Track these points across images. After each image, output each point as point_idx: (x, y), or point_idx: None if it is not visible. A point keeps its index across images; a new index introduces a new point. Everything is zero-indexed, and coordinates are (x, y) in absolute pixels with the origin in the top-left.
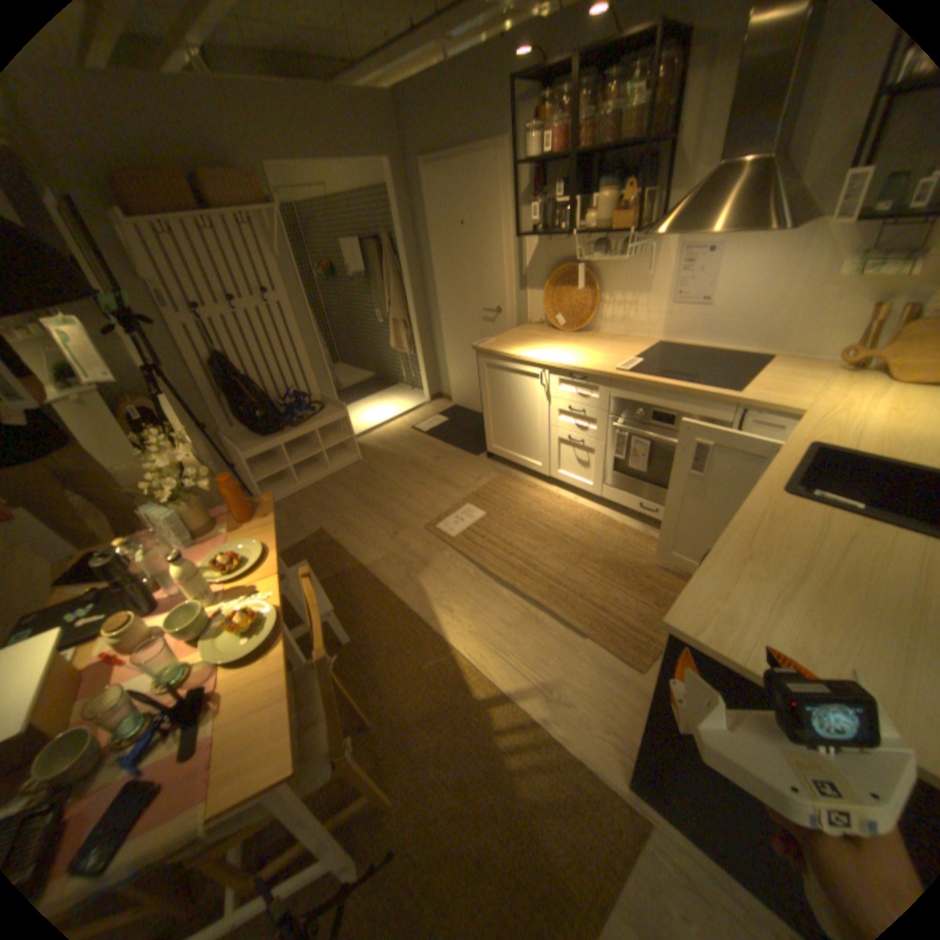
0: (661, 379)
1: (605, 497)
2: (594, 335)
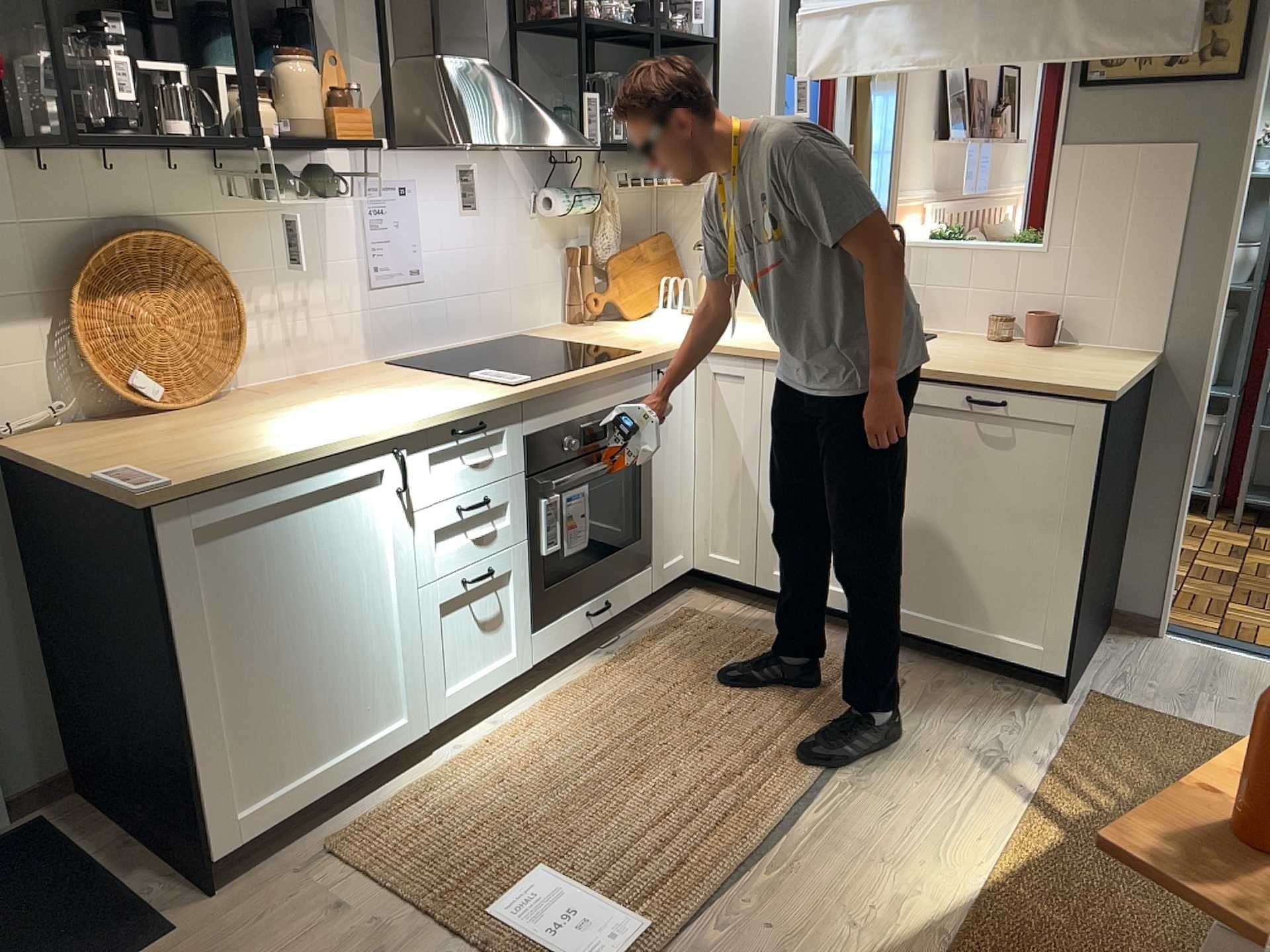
0: (574, 370)
1: (540, 659)
2: (265, 393)
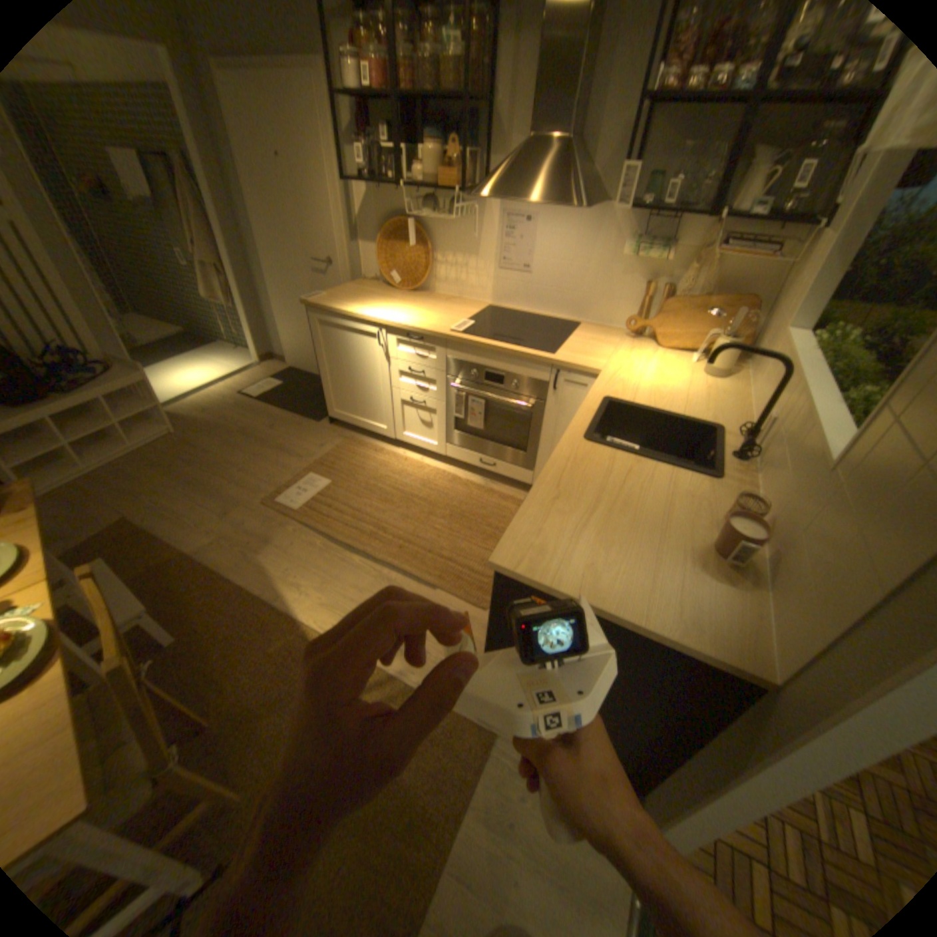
0: (490, 341)
1: (449, 455)
2: (430, 296)
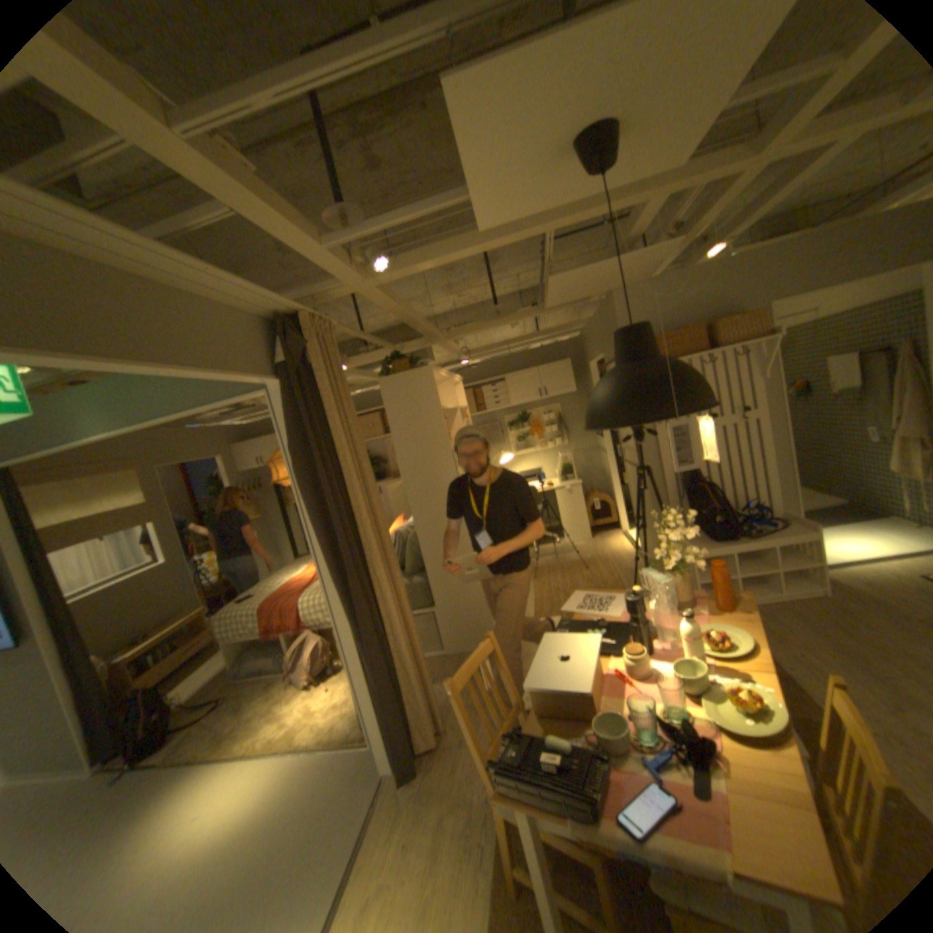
0: None
1: None
2: None
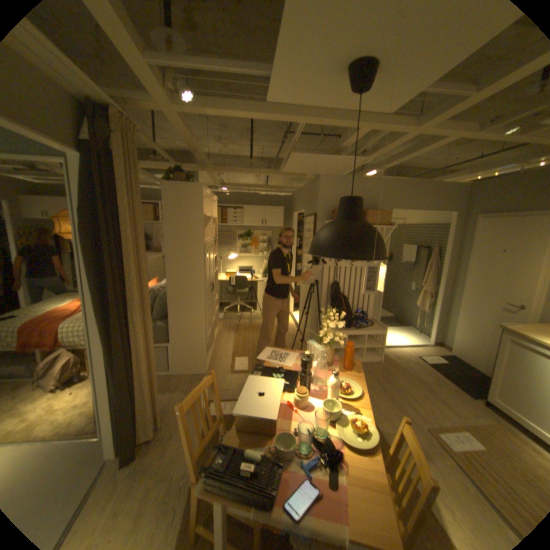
0: None
1: None
2: None
